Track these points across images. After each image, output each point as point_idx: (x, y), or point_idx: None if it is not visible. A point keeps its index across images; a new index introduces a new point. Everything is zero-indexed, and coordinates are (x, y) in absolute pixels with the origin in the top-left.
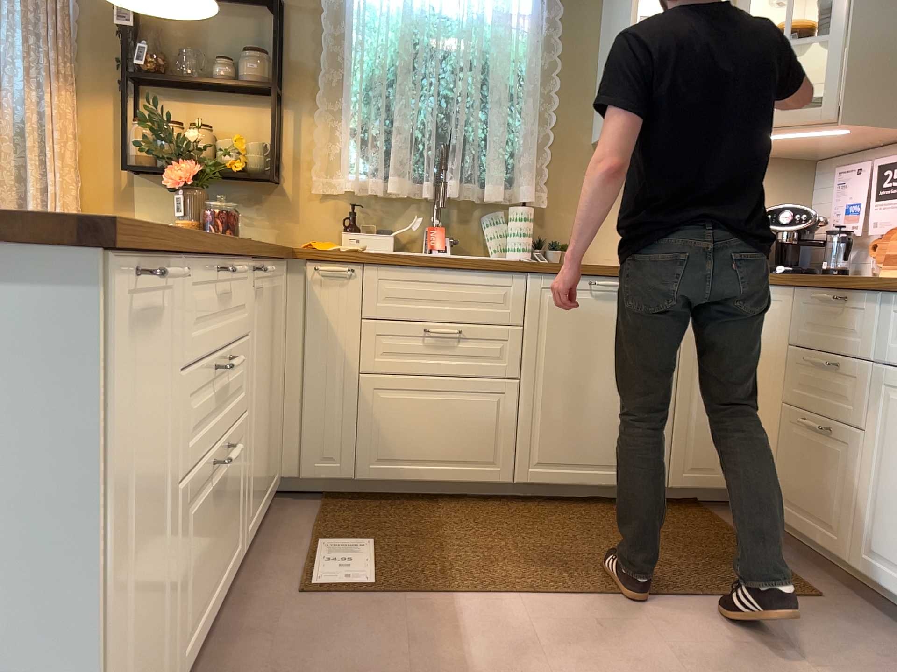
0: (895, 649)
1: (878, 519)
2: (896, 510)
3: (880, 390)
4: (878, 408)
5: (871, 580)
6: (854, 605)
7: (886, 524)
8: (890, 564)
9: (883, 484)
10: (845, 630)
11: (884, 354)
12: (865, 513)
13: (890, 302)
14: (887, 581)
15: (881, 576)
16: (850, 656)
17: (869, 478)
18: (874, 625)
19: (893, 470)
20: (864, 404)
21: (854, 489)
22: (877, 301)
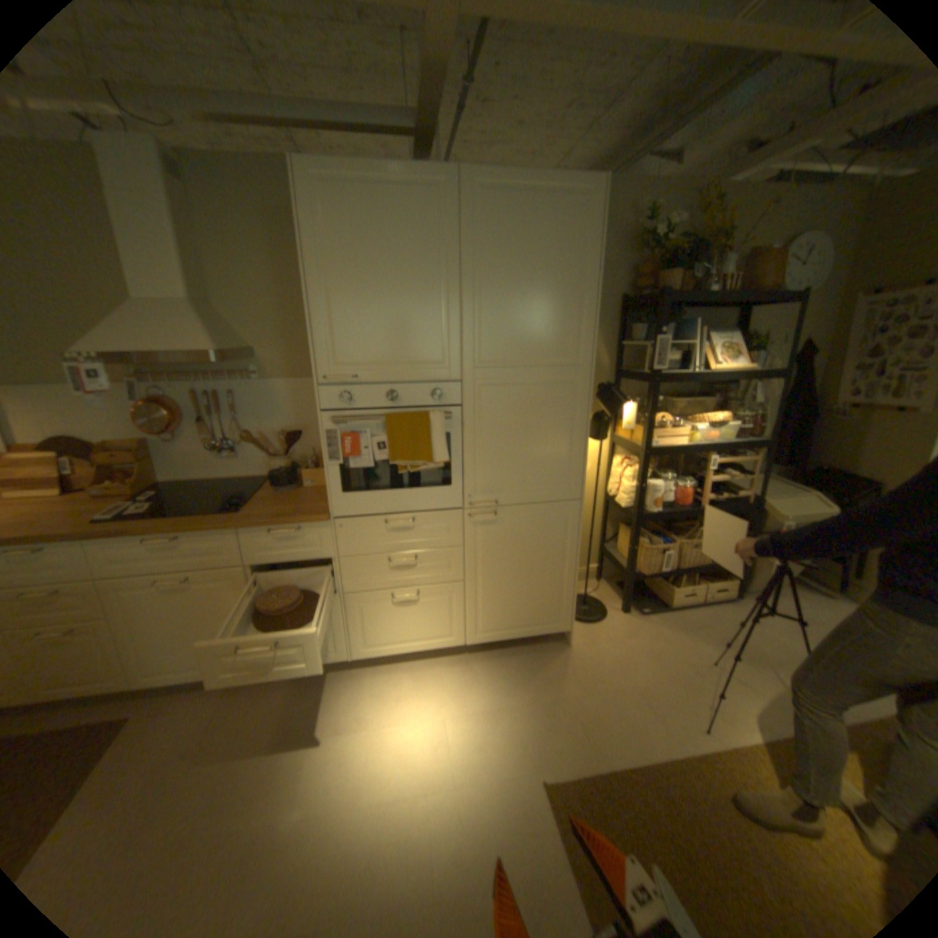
0: (187, 707)
1: (140, 659)
2: (151, 648)
3: (106, 595)
4: (109, 605)
5: (149, 688)
6: (143, 706)
7: (147, 658)
8: (159, 674)
9: (134, 641)
10: (159, 724)
11: (99, 575)
12: (128, 660)
13: (89, 545)
14: (161, 682)
15: (155, 683)
16: (180, 734)
17: (122, 642)
18: (165, 707)
19: (139, 631)
20: (96, 606)
21: (112, 653)
22: (75, 546)
